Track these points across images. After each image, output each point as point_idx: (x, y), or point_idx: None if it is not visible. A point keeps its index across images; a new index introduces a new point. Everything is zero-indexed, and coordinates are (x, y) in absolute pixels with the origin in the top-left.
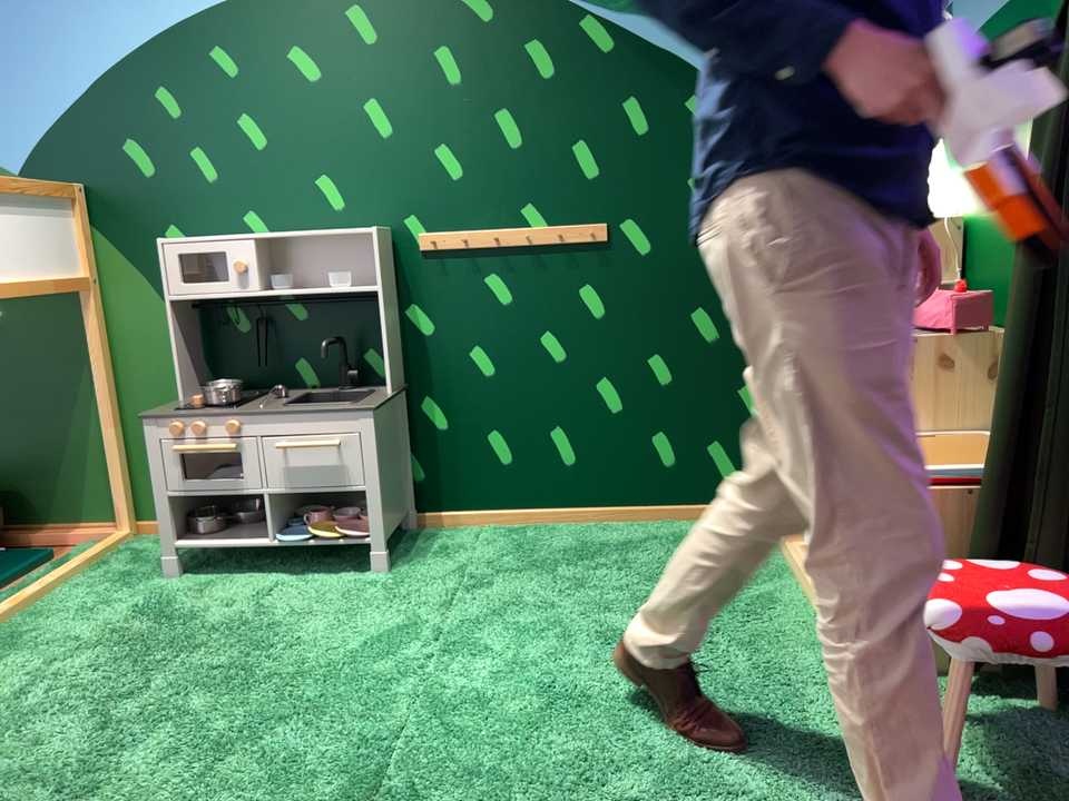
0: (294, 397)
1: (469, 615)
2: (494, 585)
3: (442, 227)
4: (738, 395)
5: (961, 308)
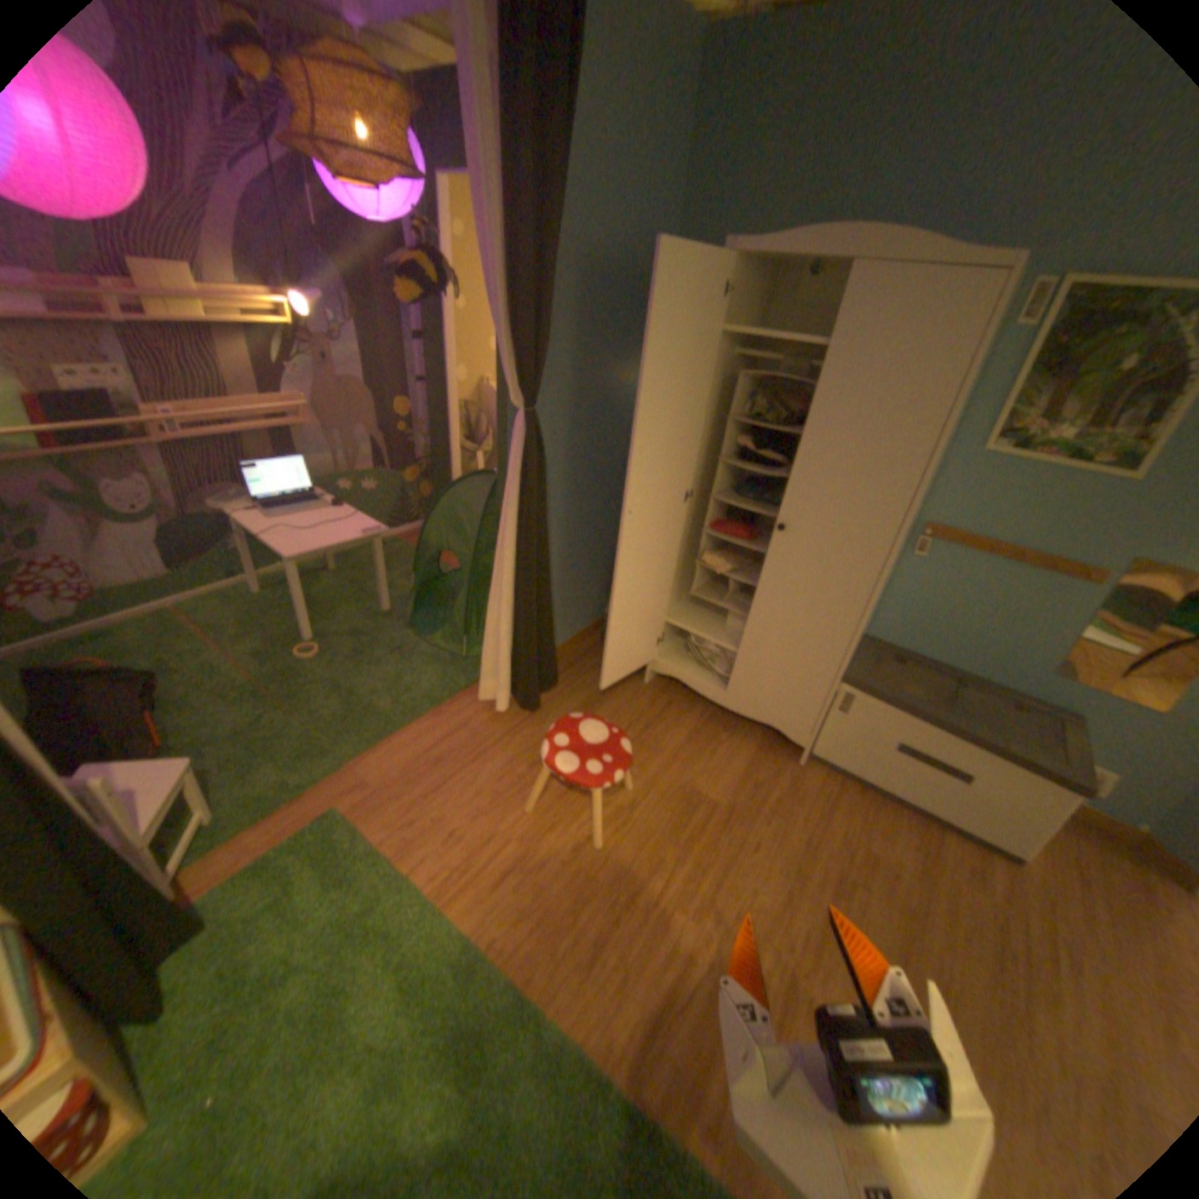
0: None
1: None
2: None
3: None
4: None
5: None
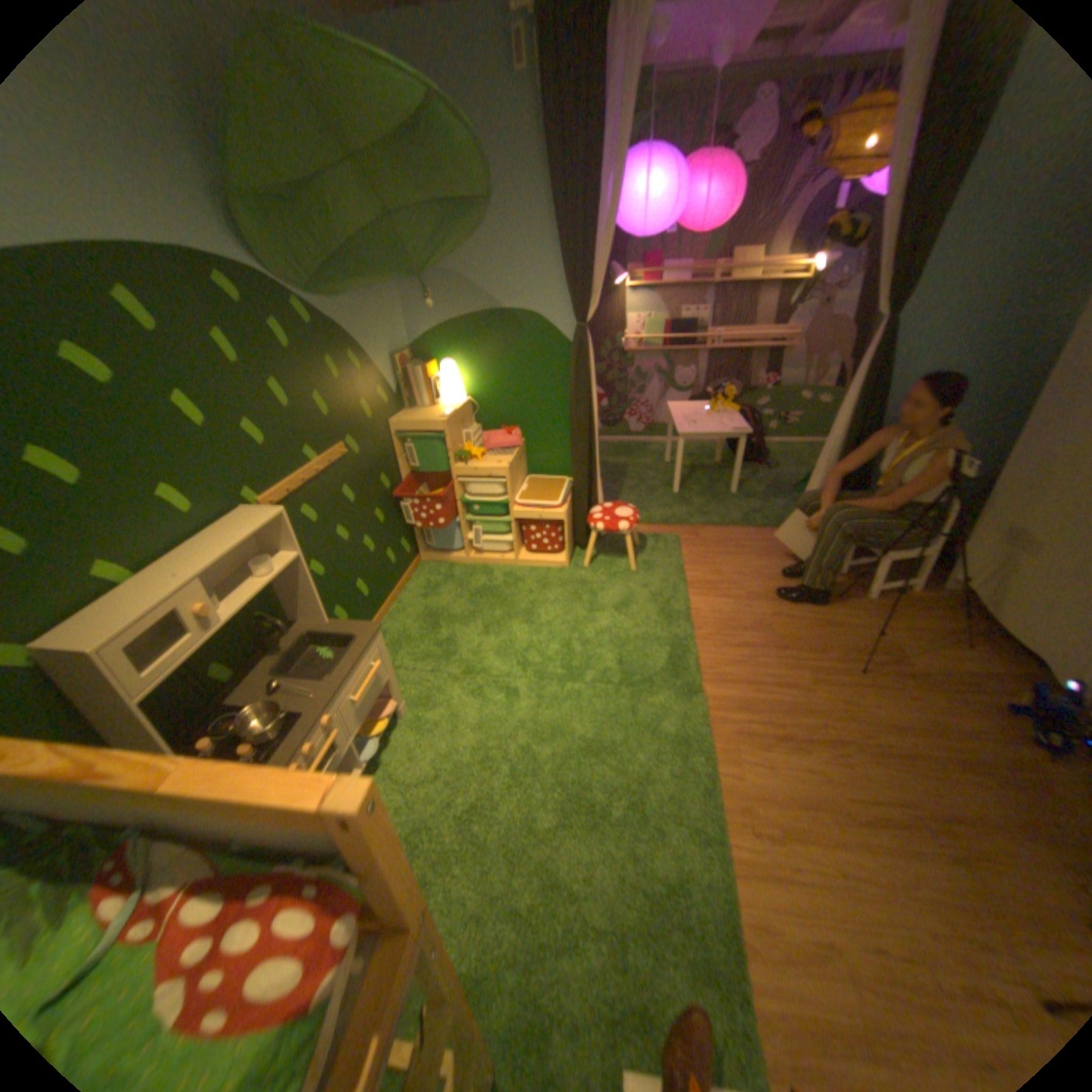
0: (284, 679)
1: (481, 668)
2: (447, 658)
3: (267, 487)
4: (401, 510)
5: (520, 438)
